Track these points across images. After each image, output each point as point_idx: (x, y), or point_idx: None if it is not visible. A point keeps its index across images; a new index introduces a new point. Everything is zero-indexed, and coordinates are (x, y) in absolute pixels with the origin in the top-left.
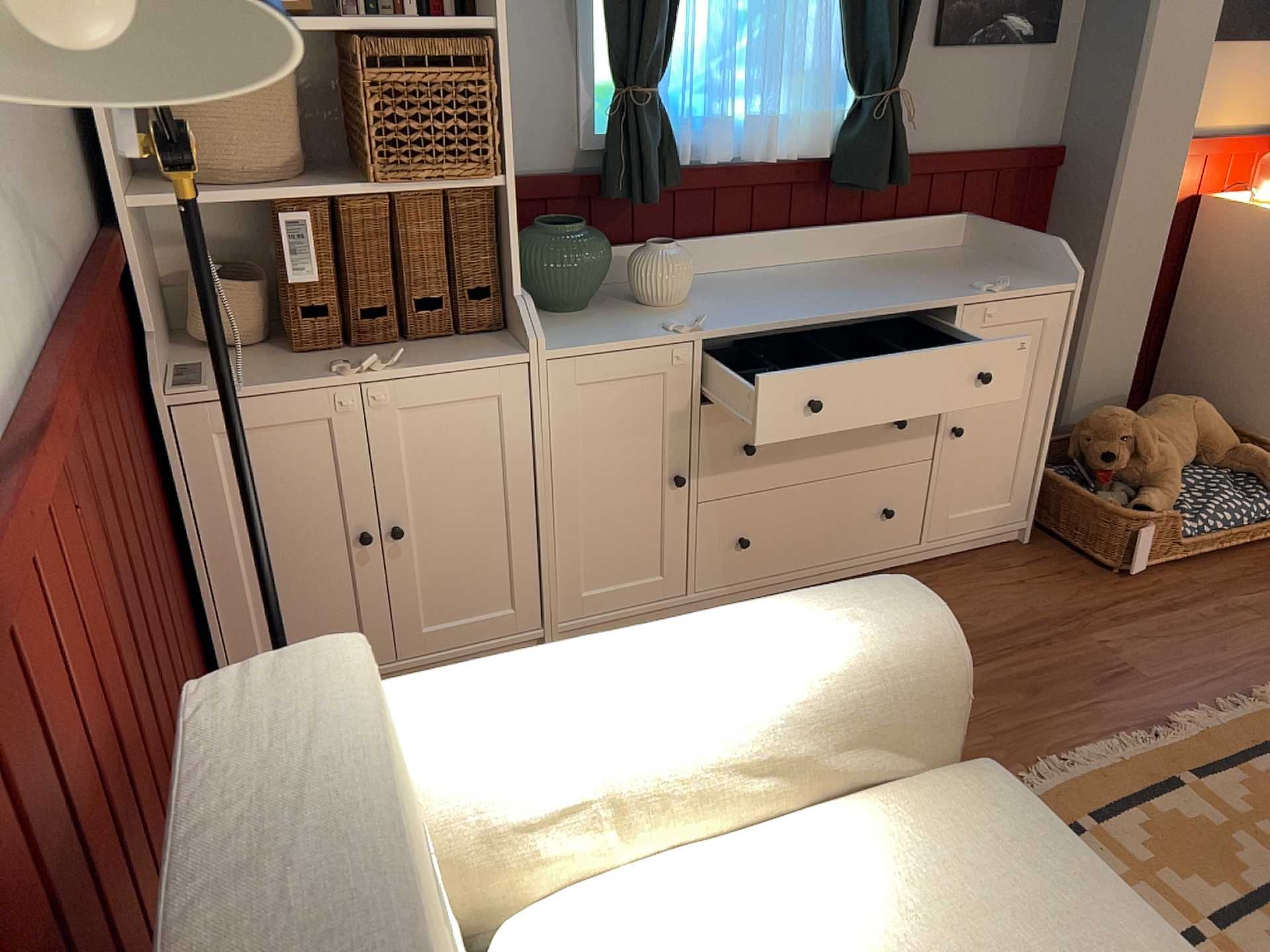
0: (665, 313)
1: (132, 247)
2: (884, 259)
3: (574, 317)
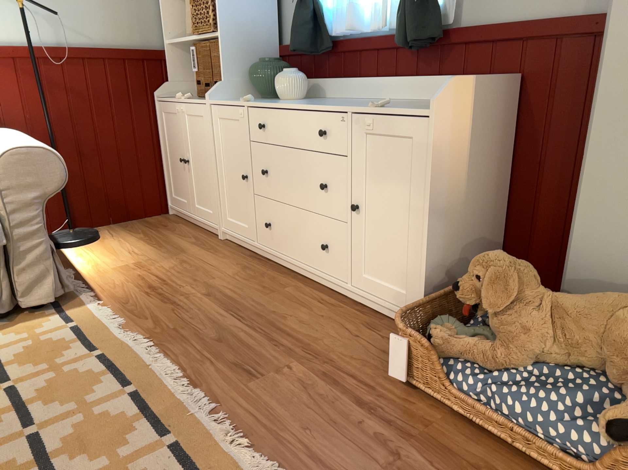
0: (270, 101)
1: (167, 56)
2: (429, 102)
3: (255, 100)
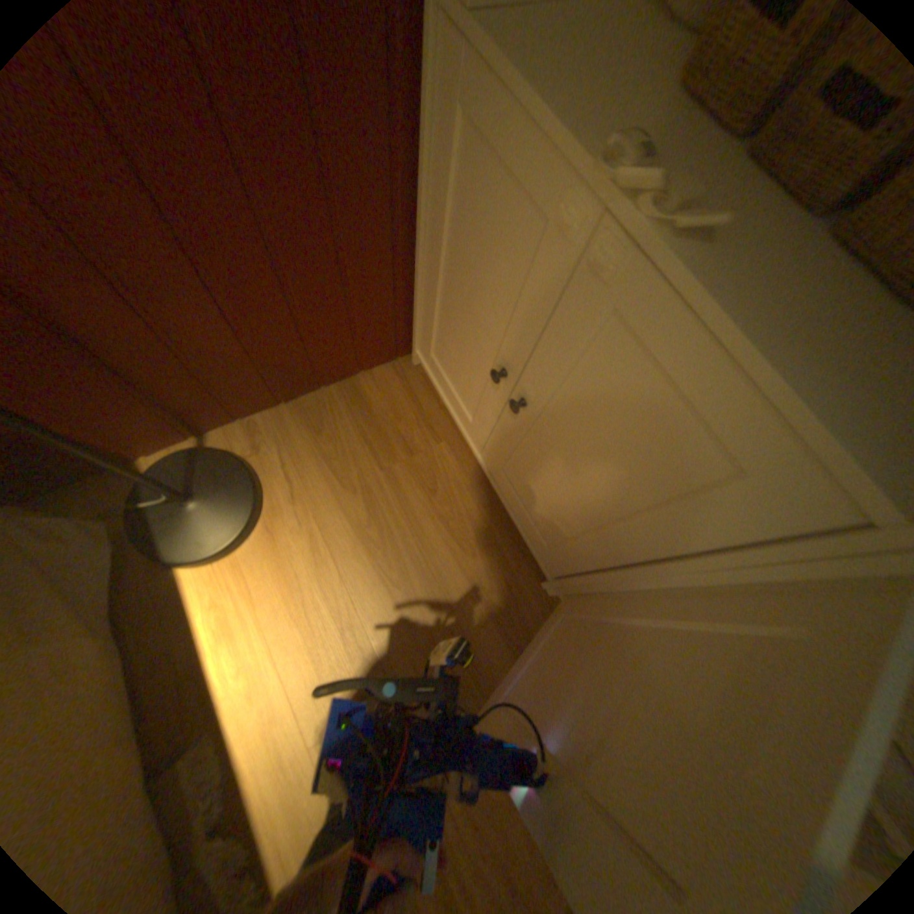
0: None
1: None
2: None
3: None
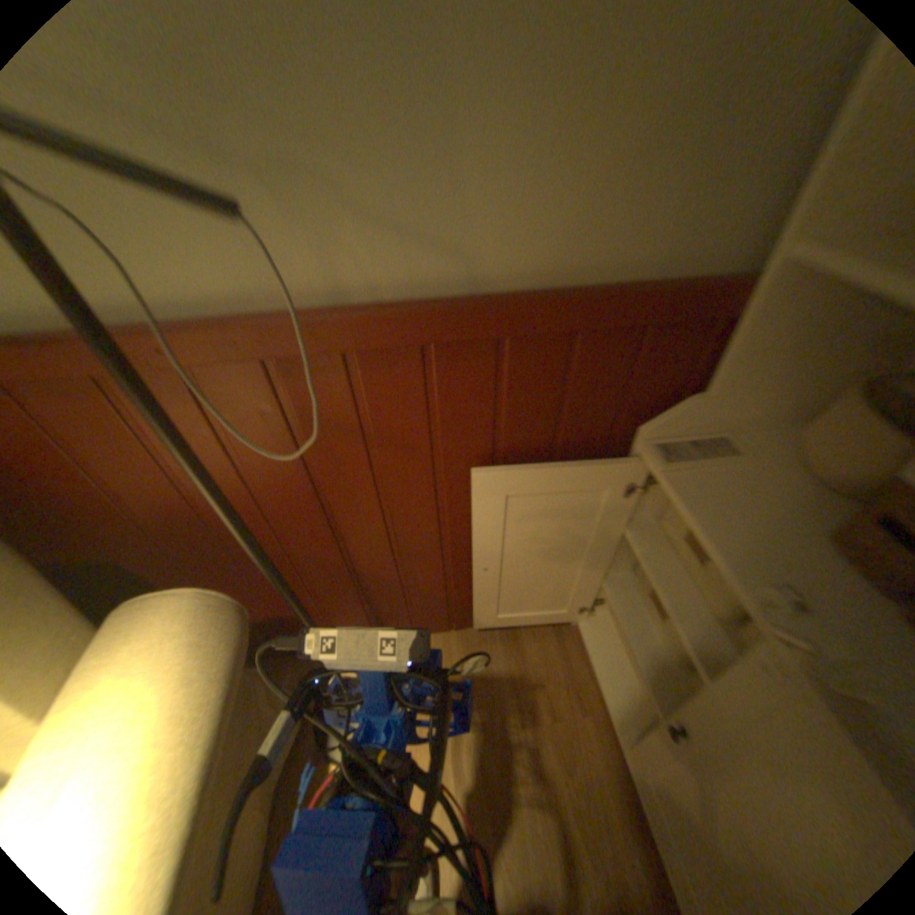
0: None
1: (770, 298)
2: None
3: None
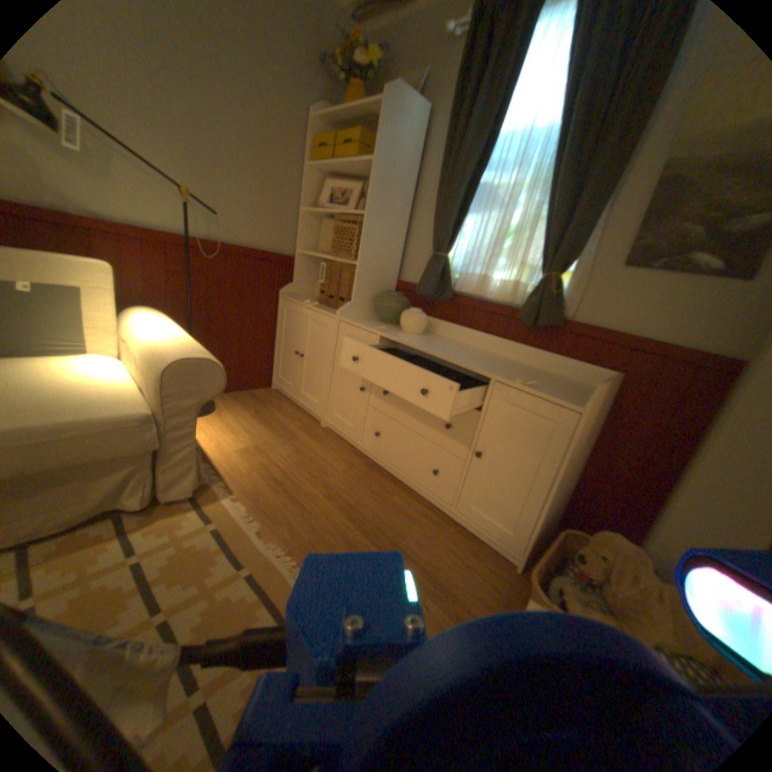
0: (397, 331)
1: (297, 261)
2: (540, 372)
3: (377, 323)
